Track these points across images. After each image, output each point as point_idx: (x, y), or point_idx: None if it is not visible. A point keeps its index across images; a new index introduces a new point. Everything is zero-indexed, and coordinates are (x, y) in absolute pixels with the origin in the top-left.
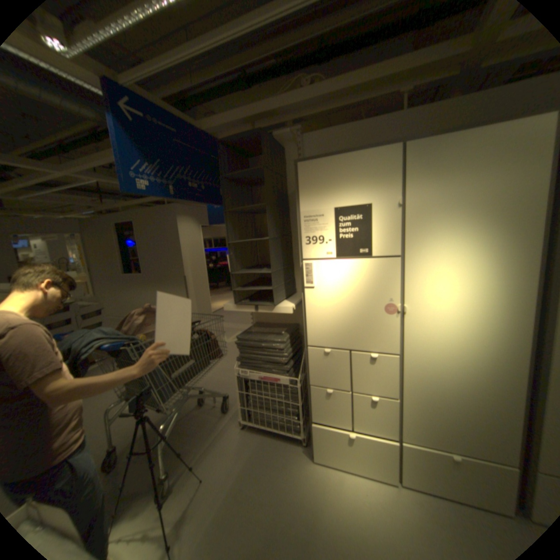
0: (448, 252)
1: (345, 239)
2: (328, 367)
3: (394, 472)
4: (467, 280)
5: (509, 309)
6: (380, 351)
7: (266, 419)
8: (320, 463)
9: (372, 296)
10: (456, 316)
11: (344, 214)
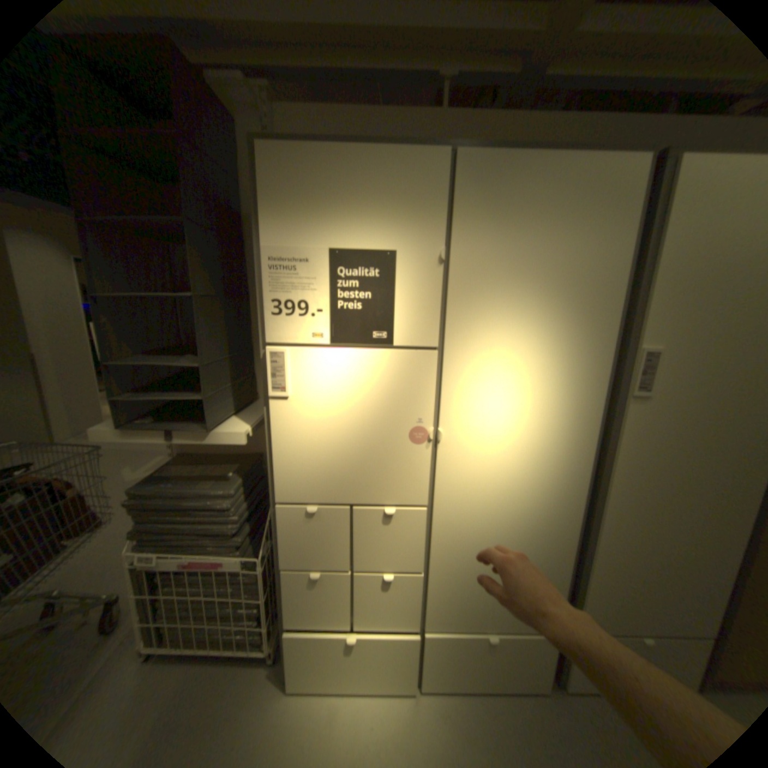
0: (504, 346)
1: (348, 311)
2: (311, 536)
3: (409, 677)
4: (526, 390)
5: (571, 432)
6: (398, 502)
7: (194, 636)
8: (296, 690)
9: (389, 415)
10: (507, 444)
11: (348, 263)
